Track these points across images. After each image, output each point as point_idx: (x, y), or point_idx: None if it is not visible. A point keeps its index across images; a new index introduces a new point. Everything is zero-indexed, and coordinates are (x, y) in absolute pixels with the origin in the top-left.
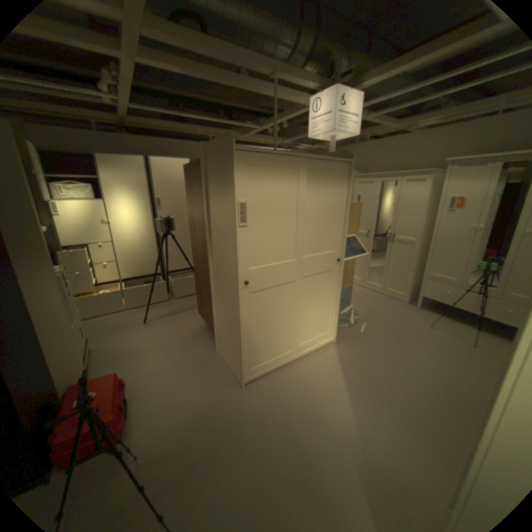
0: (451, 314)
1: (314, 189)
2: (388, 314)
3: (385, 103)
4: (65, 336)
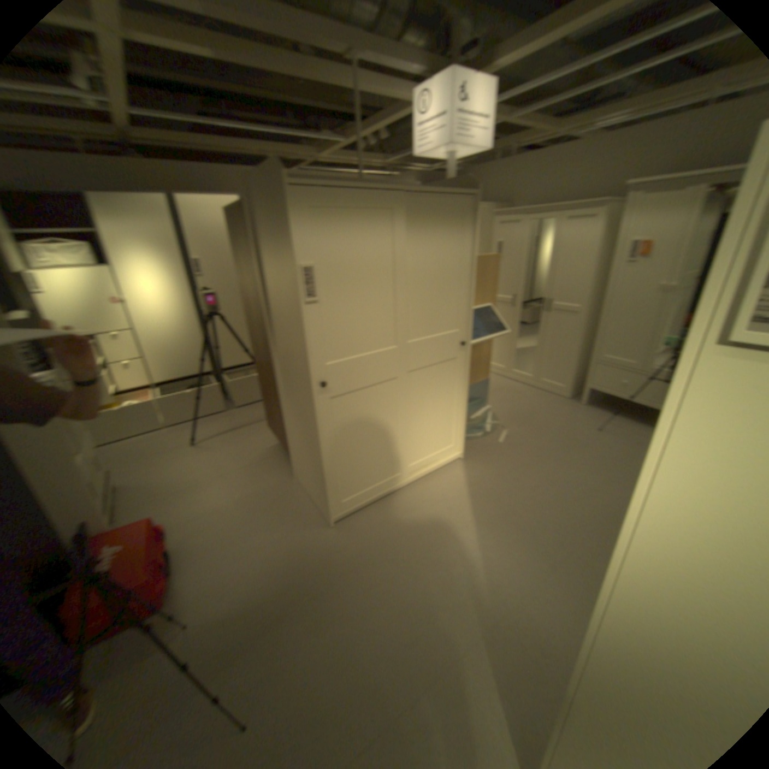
0: (630, 412)
1: (422, 240)
2: (542, 416)
3: (539, 92)
4: (74, 470)
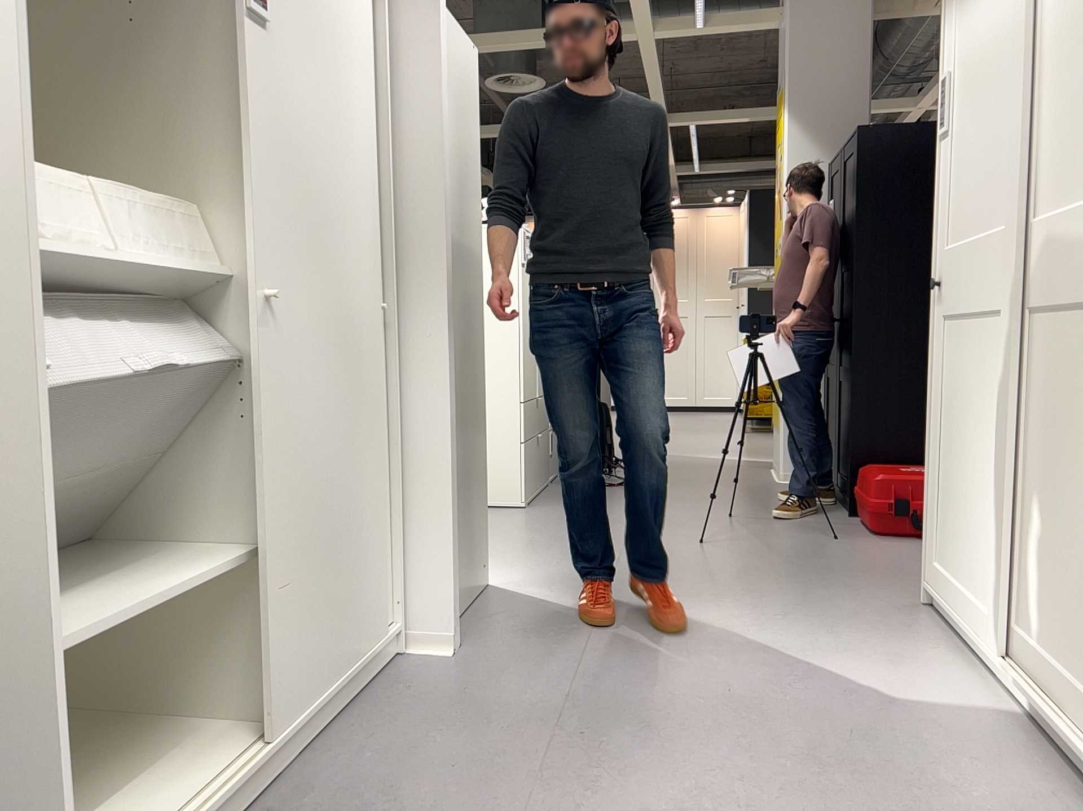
0: None
1: None
2: None
3: None
4: None
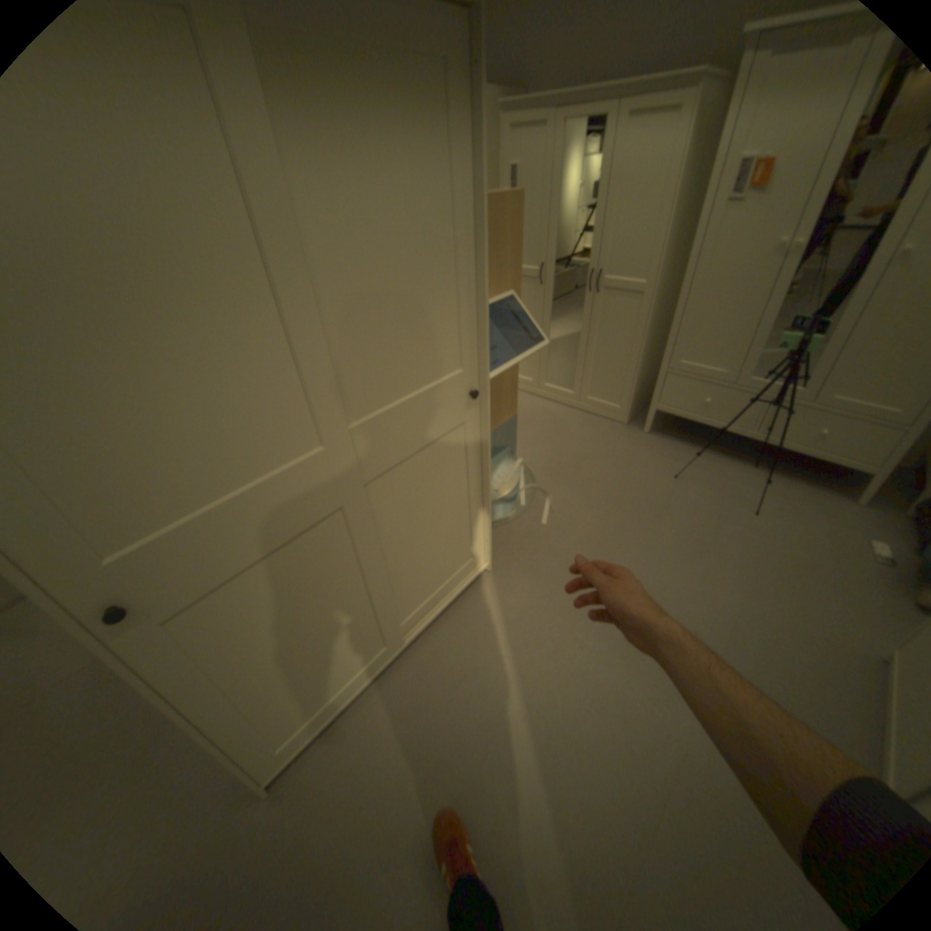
0: (705, 437)
1: (331, 146)
2: (592, 460)
3: None
4: None
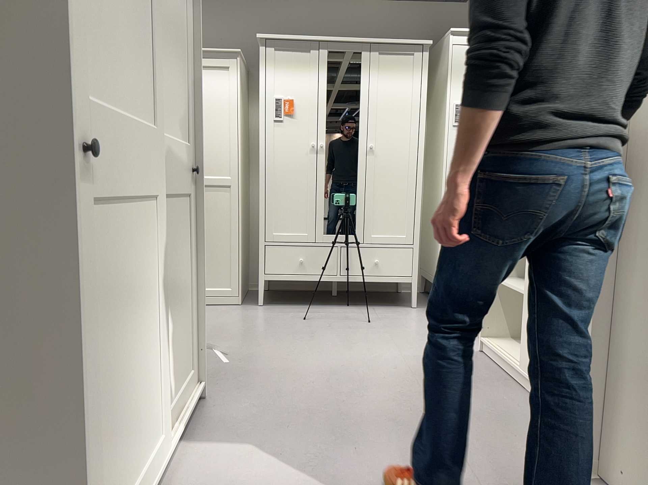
0: (305, 301)
1: None
2: (232, 326)
3: None
4: None
